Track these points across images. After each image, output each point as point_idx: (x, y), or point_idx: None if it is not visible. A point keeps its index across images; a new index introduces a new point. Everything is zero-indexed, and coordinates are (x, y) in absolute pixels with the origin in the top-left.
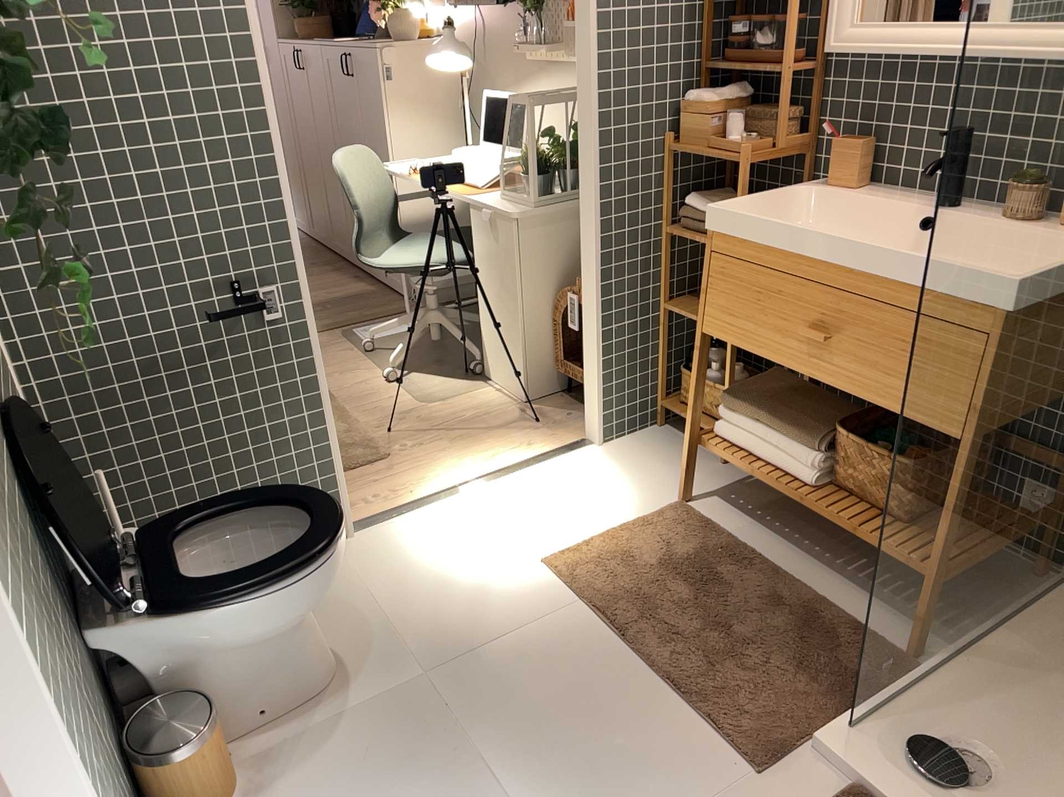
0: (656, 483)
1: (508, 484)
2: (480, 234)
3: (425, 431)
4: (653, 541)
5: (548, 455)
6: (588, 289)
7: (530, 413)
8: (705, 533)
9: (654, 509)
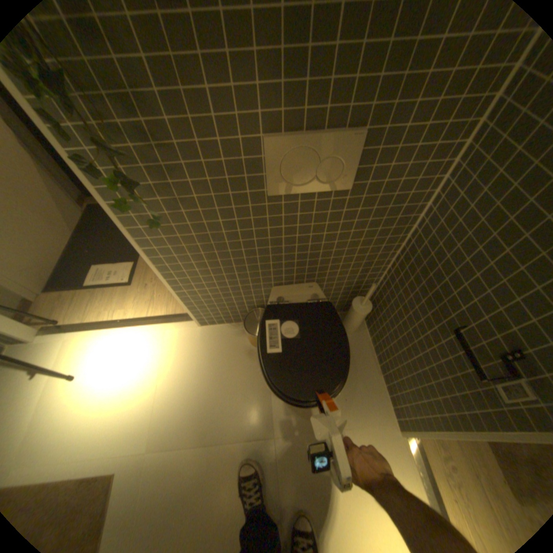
0: None
1: None
2: None
3: None
4: None
5: None
6: None
7: None
8: None
9: None
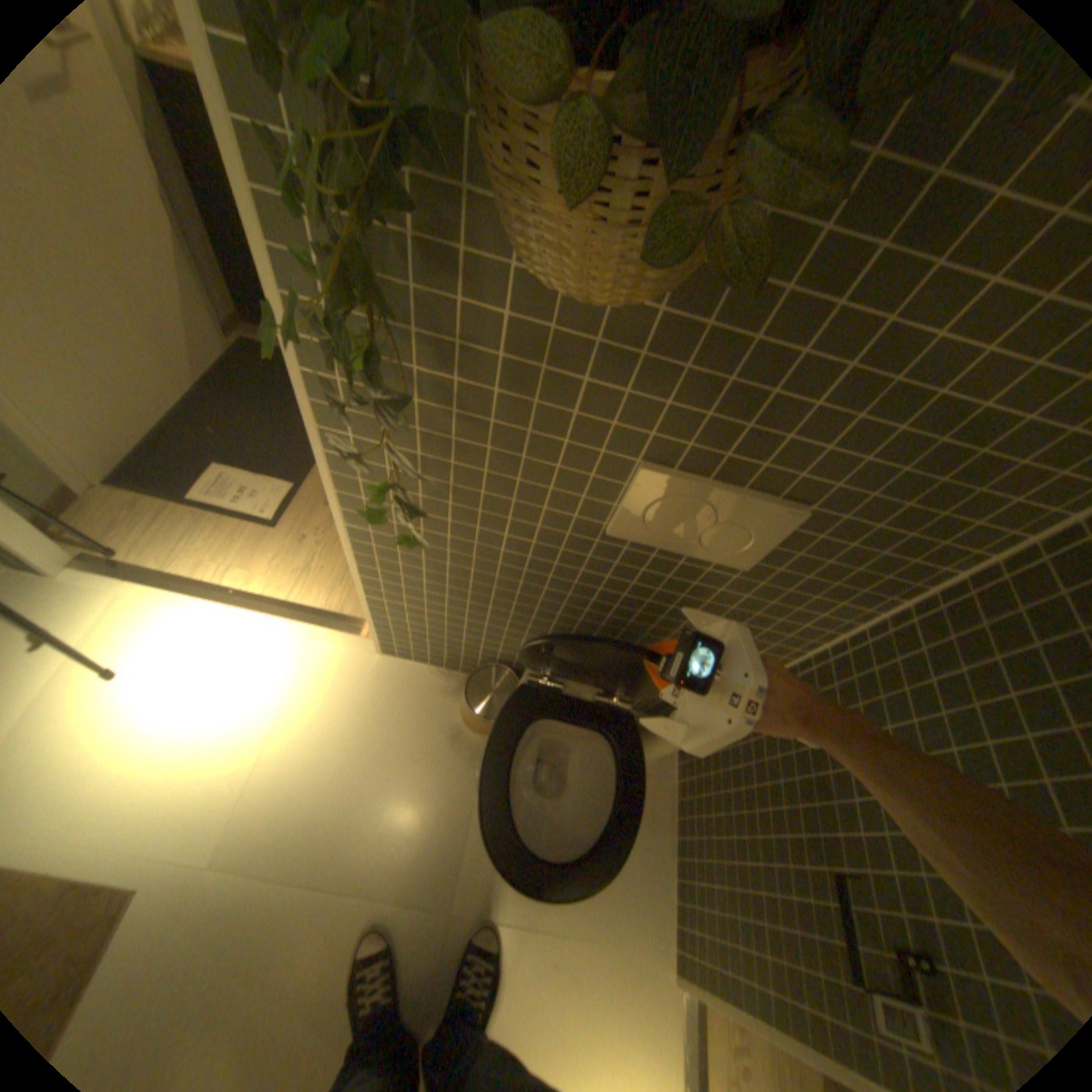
0: None
1: None
2: None
3: None
4: None
5: None
6: None
7: None
8: None
9: None
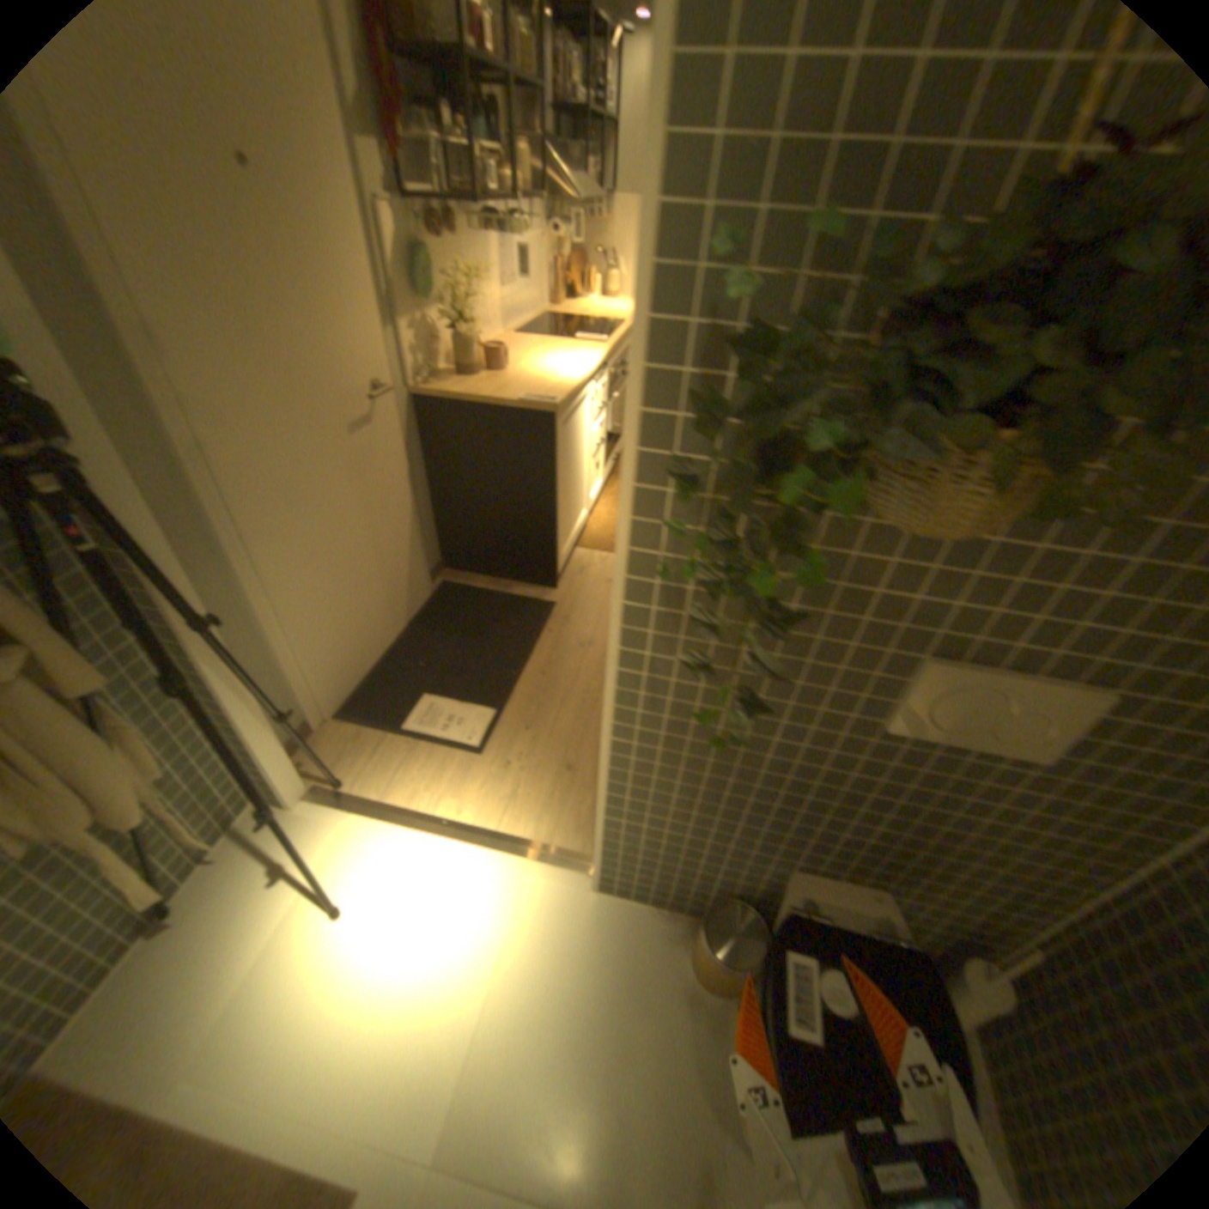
0: None
1: None
2: None
3: None
4: None
5: None
6: None
7: None
8: None
9: None
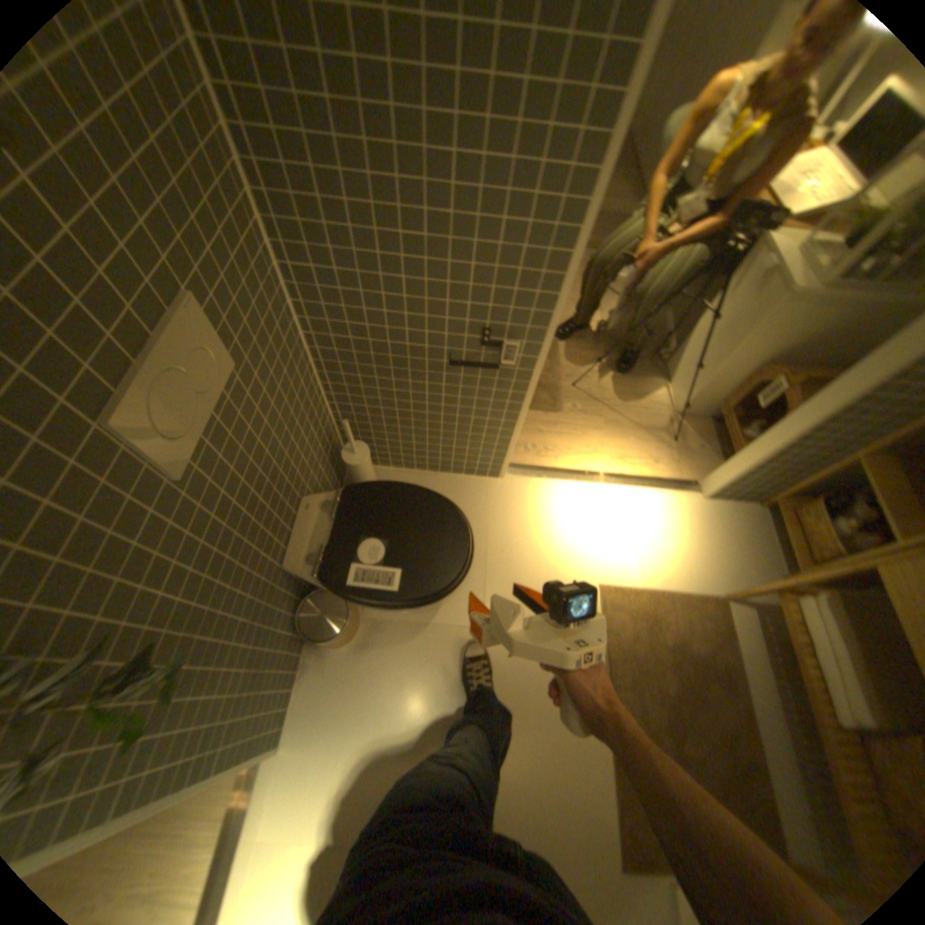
0: (721, 565)
1: (620, 495)
2: (750, 270)
3: (595, 401)
4: (683, 624)
5: (662, 484)
6: (803, 417)
7: (676, 426)
8: (724, 644)
9: (703, 593)
